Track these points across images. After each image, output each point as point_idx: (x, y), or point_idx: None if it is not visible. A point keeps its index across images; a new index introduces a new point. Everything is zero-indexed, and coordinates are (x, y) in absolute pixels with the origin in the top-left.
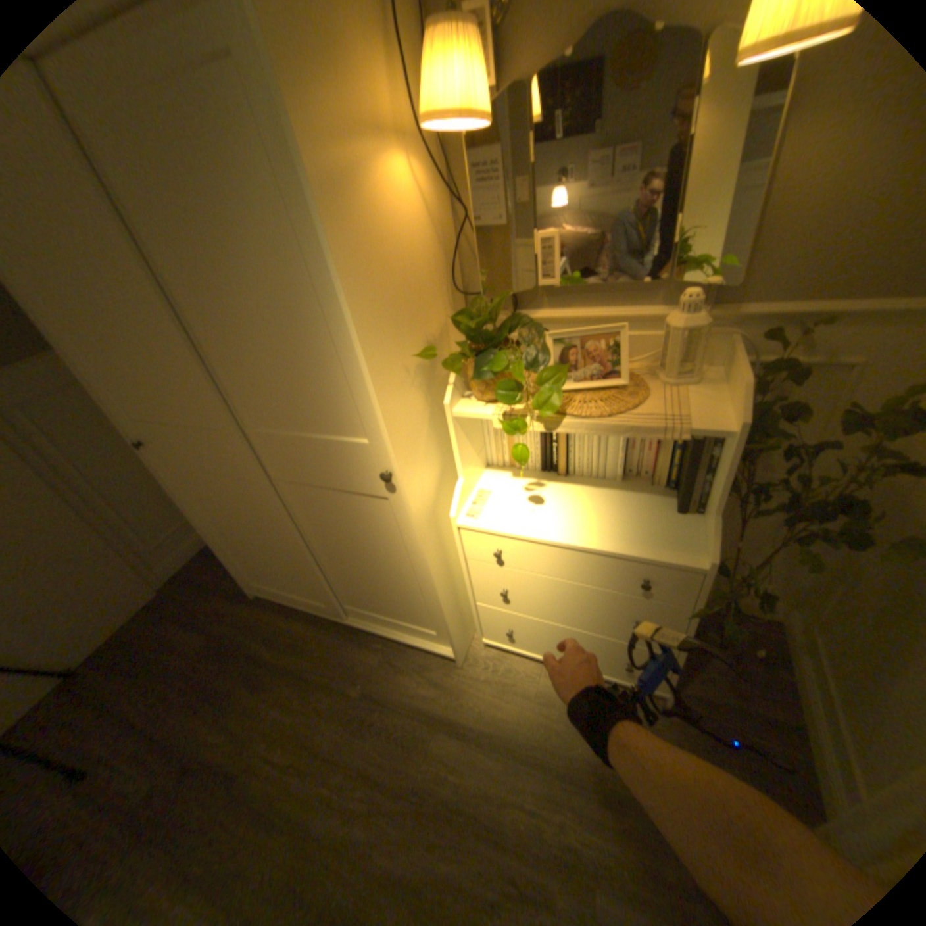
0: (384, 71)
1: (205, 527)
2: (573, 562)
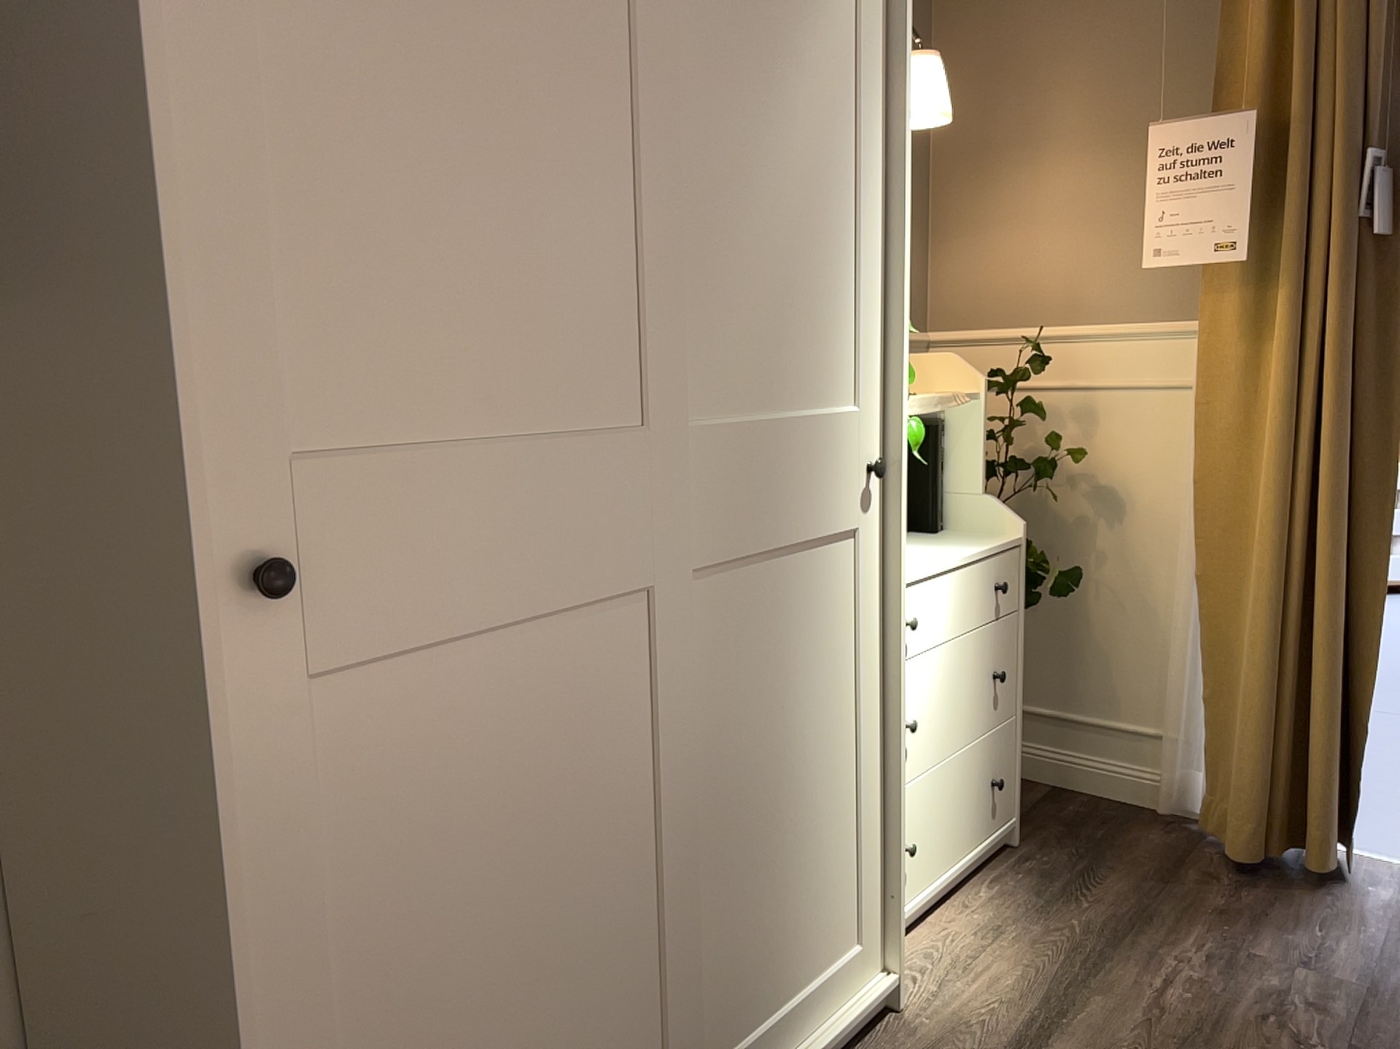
0: None
1: (315, 1040)
2: (960, 591)
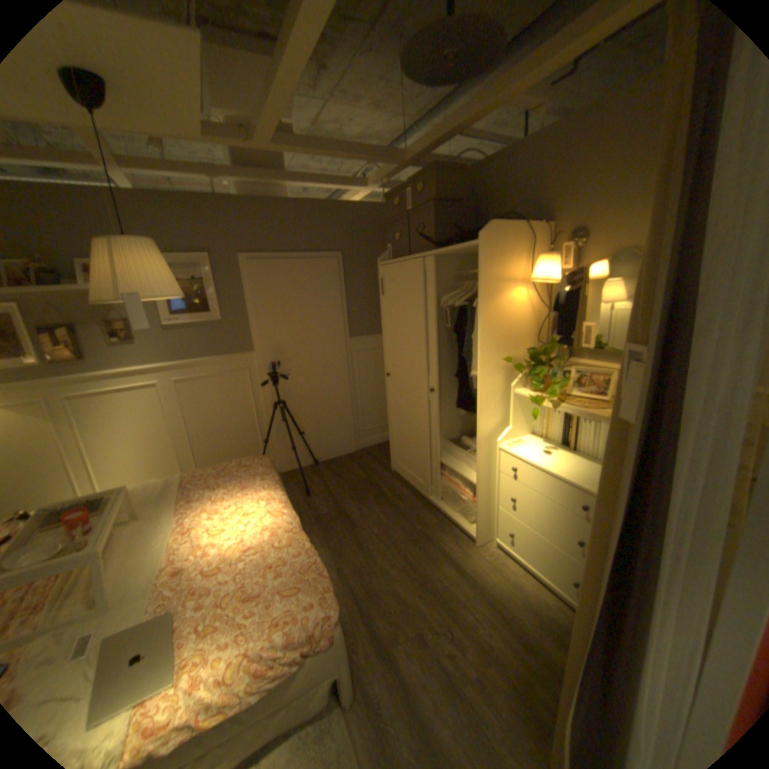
0: (524, 264)
1: (393, 422)
2: (552, 485)
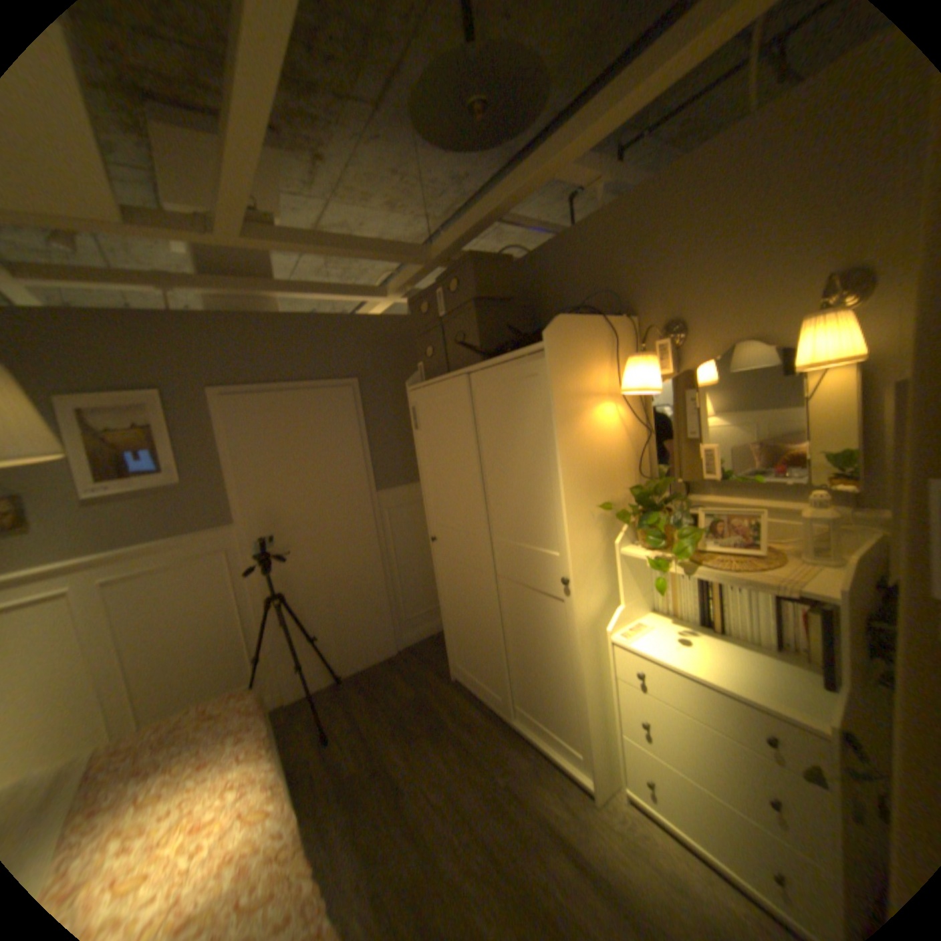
0: (607, 372)
1: (446, 607)
2: (706, 701)
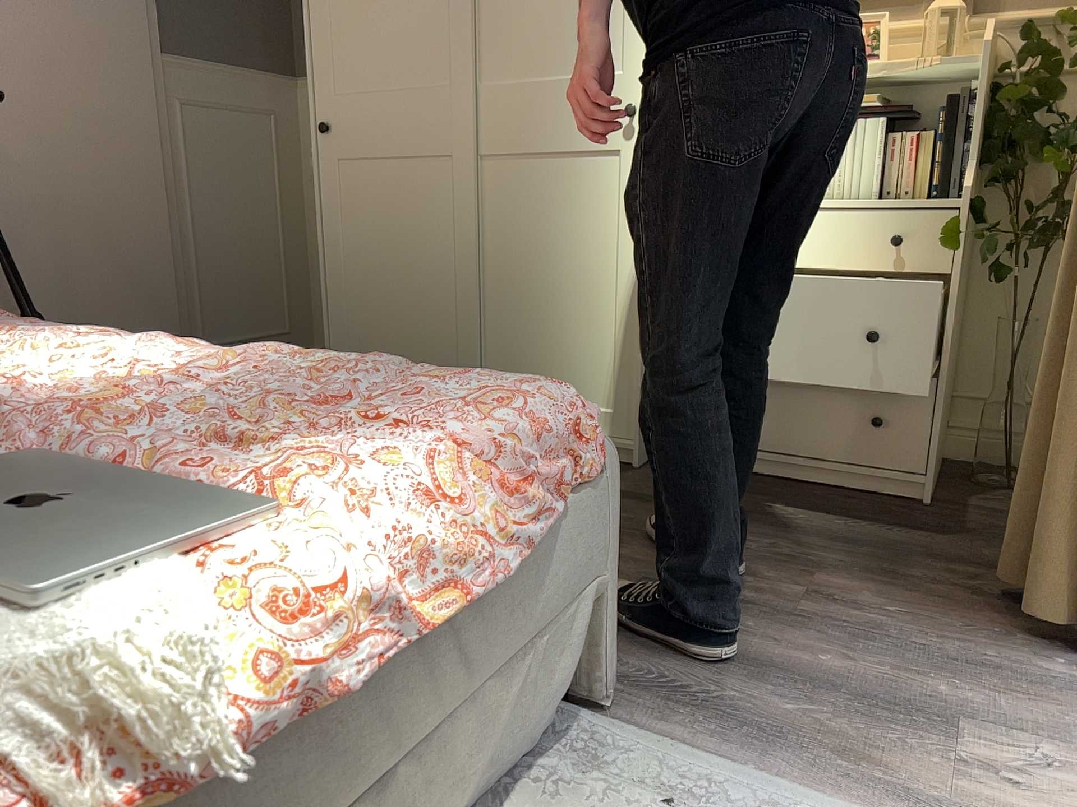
0: None
1: (342, 266)
2: (822, 230)
